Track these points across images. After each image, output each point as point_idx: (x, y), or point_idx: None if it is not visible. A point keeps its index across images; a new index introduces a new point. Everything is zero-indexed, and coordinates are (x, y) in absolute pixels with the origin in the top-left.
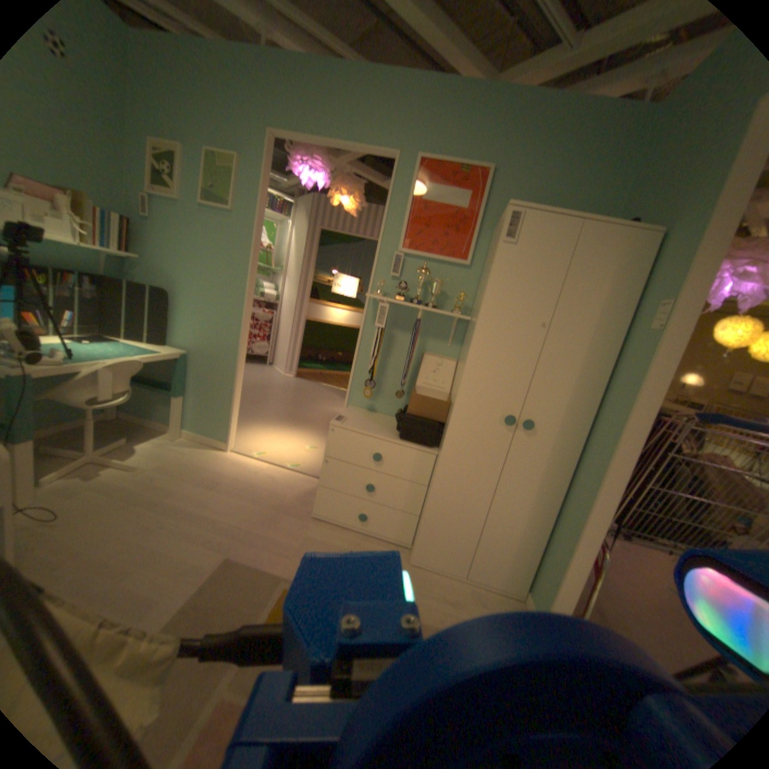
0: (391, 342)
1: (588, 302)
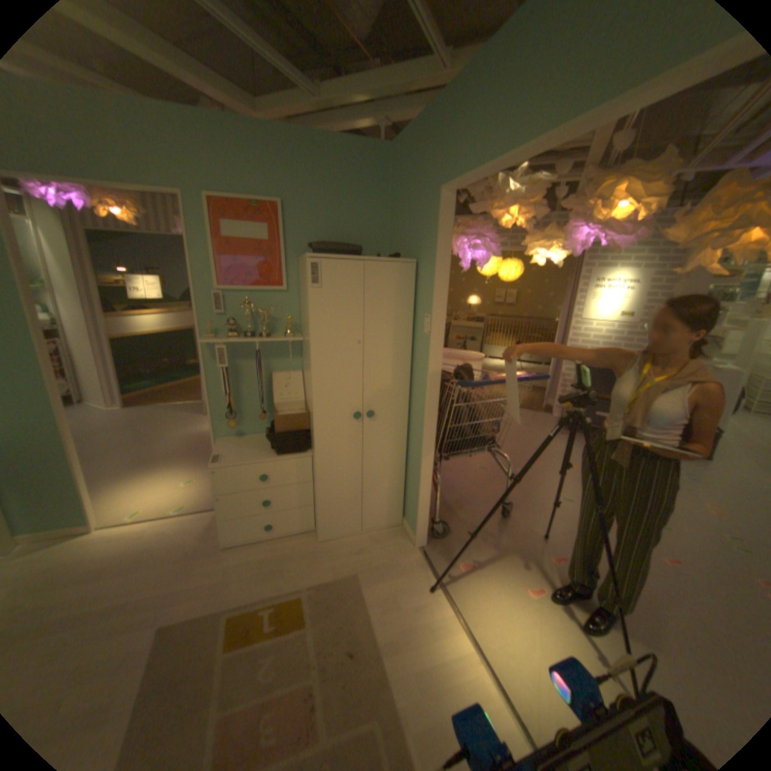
0: (238, 371)
1: (383, 319)
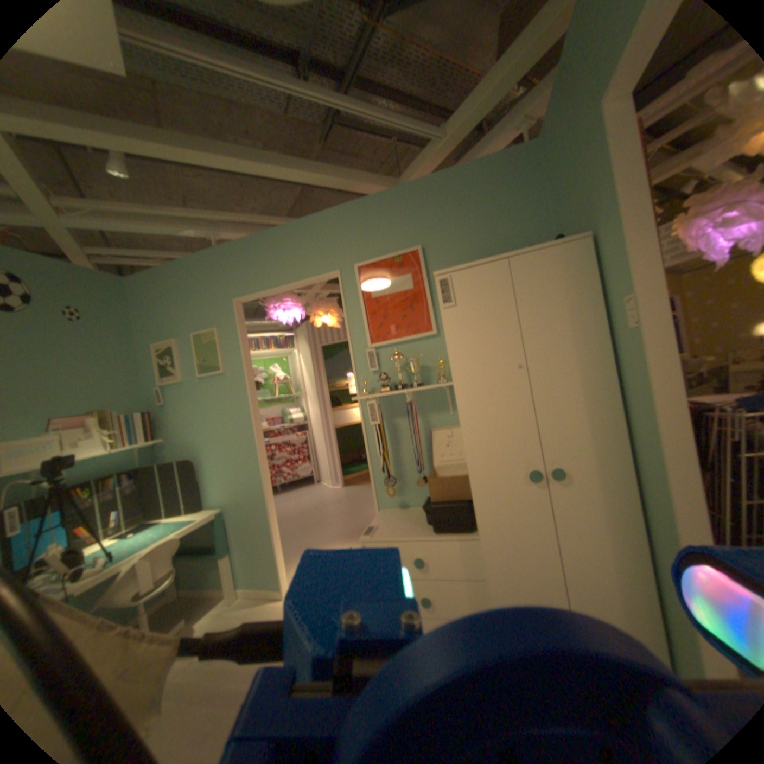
0: (396, 431)
1: (553, 326)
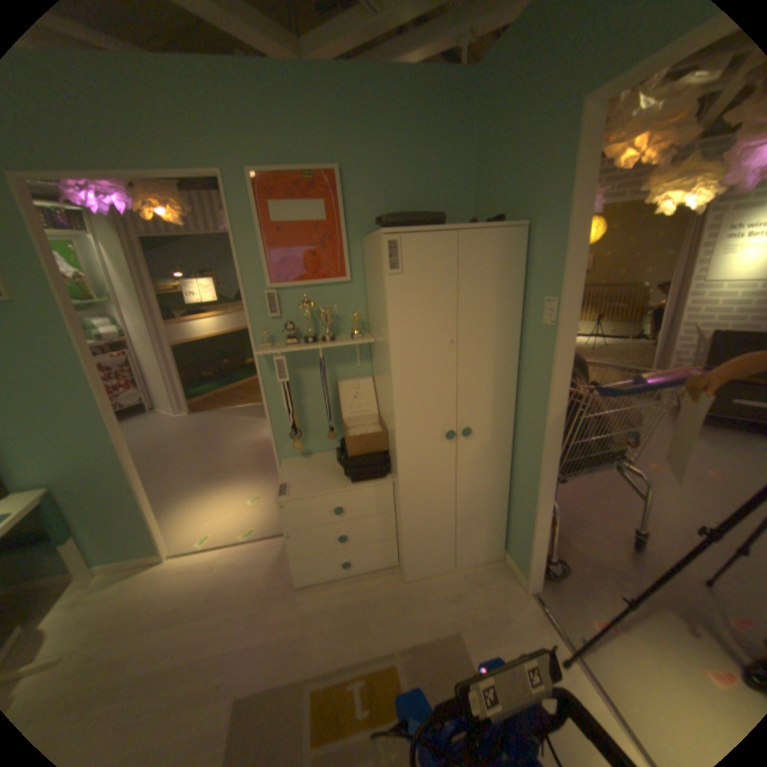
0: (300, 382)
1: (483, 307)
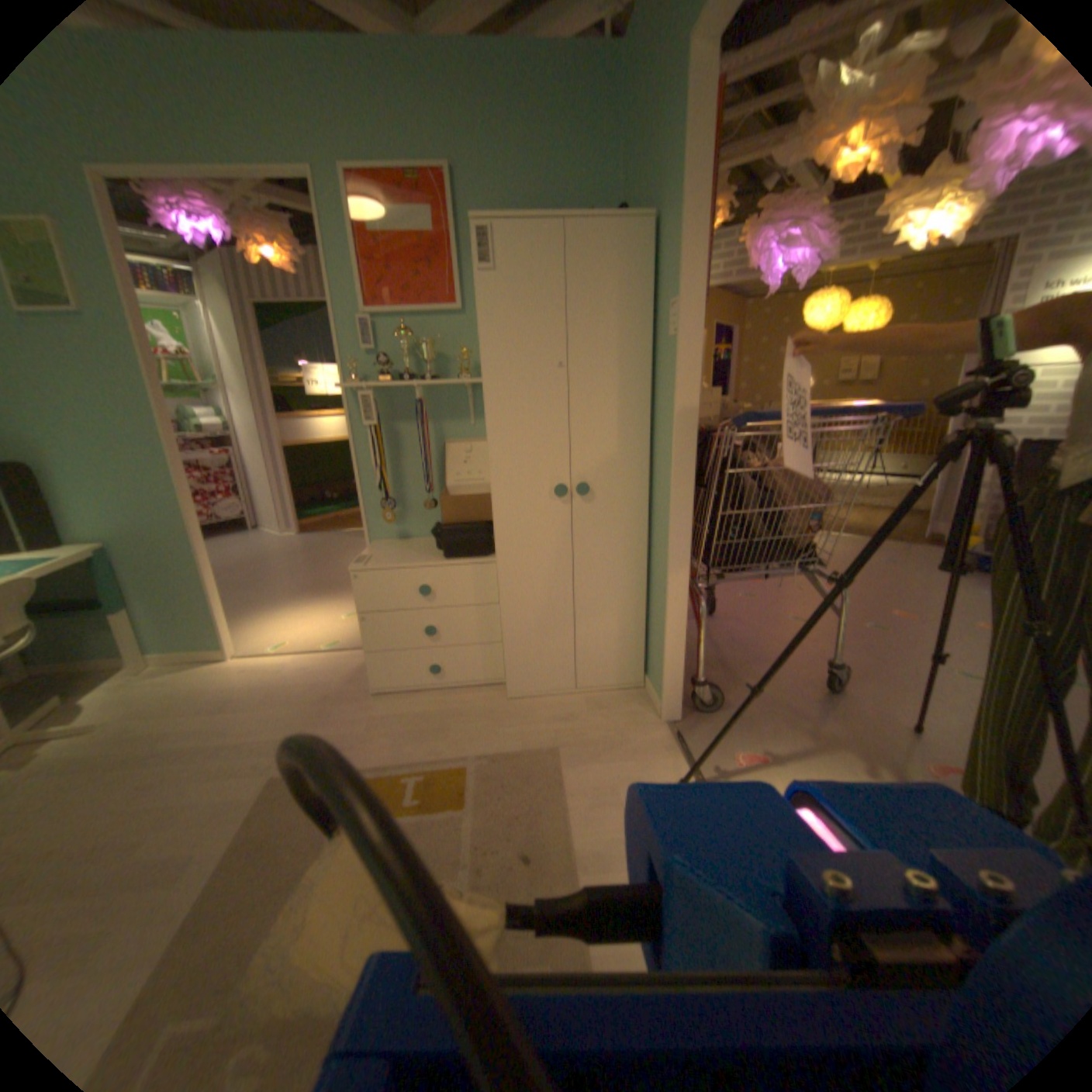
0: (397, 440)
1: (599, 322)
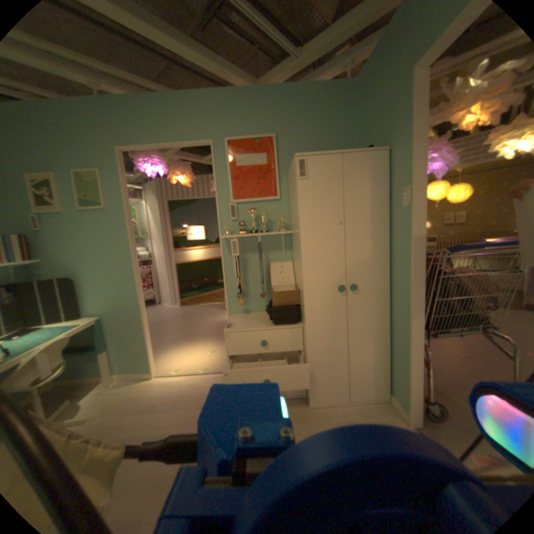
0: (245, 262)
1: (361, 201)
